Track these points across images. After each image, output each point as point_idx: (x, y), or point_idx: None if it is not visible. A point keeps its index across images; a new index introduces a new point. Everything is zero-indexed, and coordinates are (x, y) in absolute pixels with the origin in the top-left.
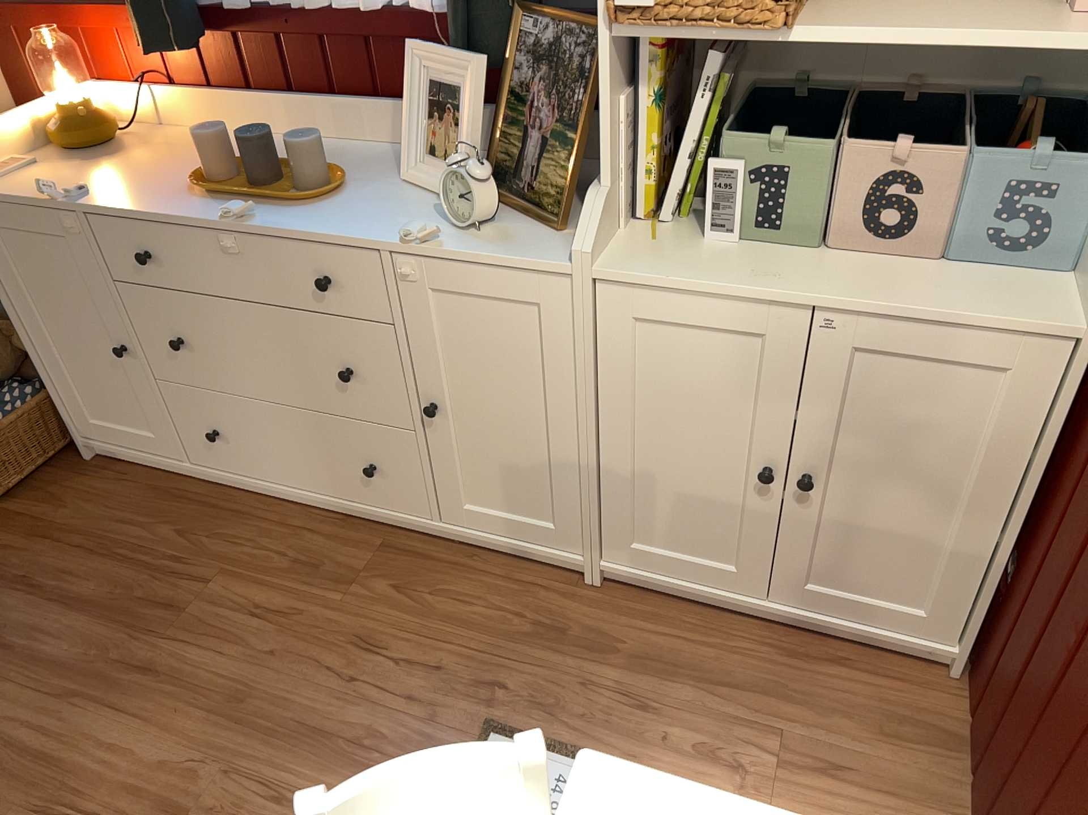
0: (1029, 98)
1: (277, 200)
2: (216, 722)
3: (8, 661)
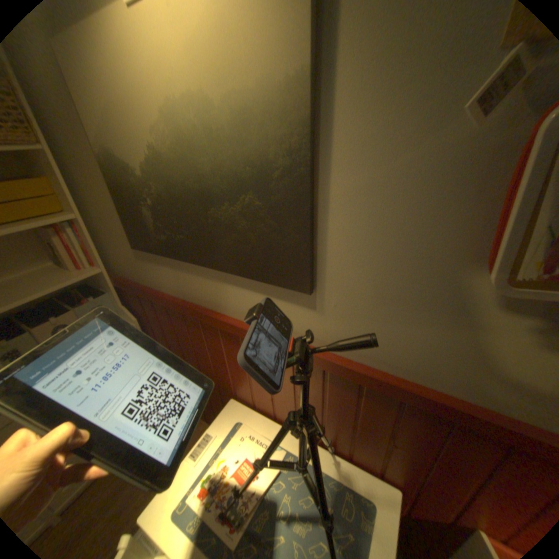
0: (70, 291)
1: None
2: None
3: None
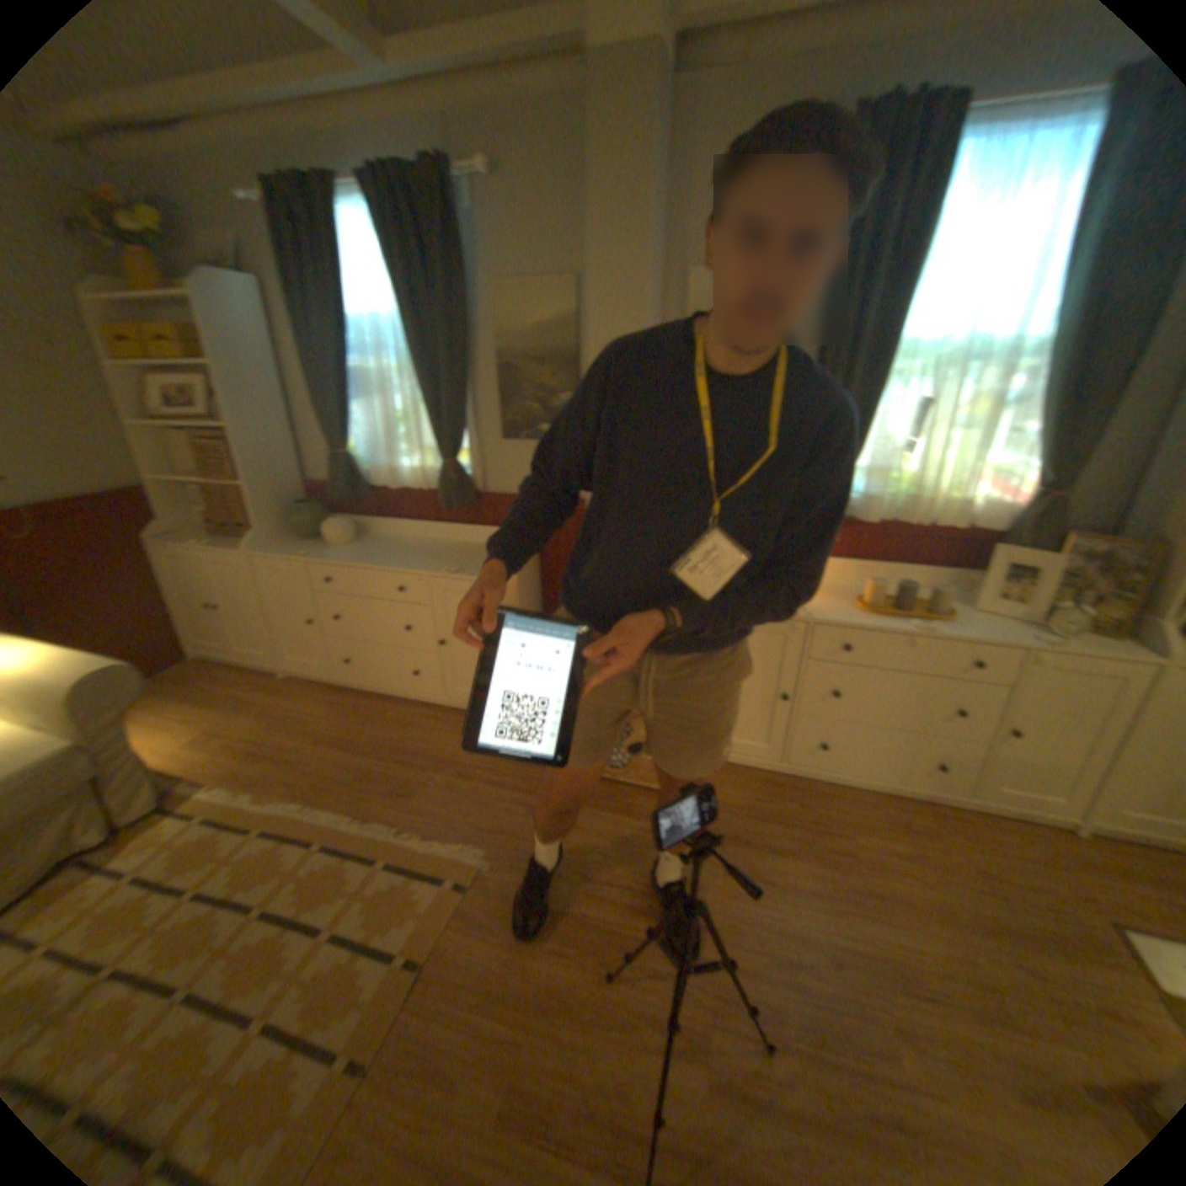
0: None
1: (928, 622)
2: (949, 932)
3: (778, 895)
